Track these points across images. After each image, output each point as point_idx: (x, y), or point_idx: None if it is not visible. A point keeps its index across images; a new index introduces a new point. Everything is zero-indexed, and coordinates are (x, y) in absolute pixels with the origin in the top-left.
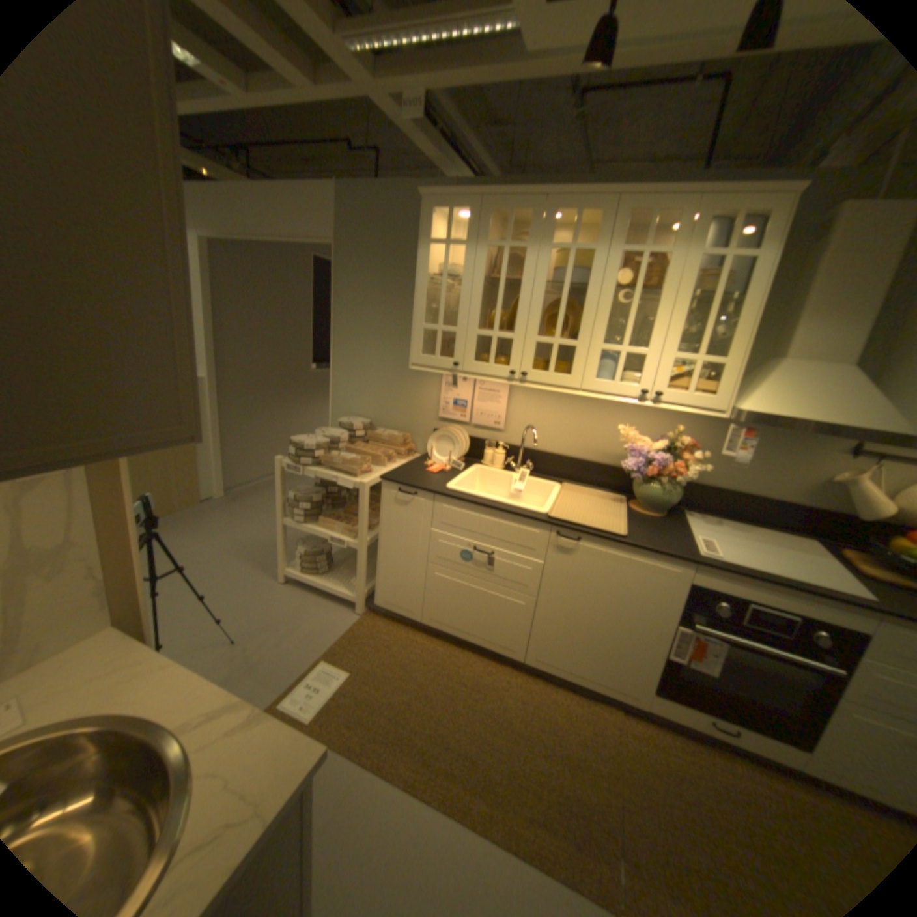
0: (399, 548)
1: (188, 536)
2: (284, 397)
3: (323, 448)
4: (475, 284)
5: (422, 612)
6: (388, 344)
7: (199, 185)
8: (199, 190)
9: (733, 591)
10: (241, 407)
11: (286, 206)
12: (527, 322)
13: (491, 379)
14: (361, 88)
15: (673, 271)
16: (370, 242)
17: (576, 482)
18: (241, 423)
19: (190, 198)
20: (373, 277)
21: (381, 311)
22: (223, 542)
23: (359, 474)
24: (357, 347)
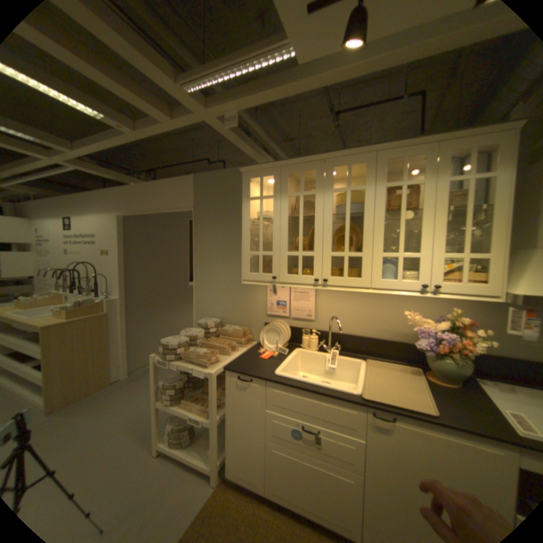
0: (241, 427)
1: (94, 414)
2: (170, 304)
3: (184, 345)
4: (282, 221)
5: (264, 486)
6: (229, 266)
7: (118, 188)
8: (118, 190)
9: None
10: (141, 314)
11: (165, 192)
12: (322, 243)
13: (300, 285)
14: (198, 115)
15: (428, 195)
16: (215, 206)
17: (377, 356)
18: (141, 325)
19: (113, 195)
20: (218, 226)
21: (224, 246)
22: (118, 418)
23: (209, 364)
24: (209, 270)
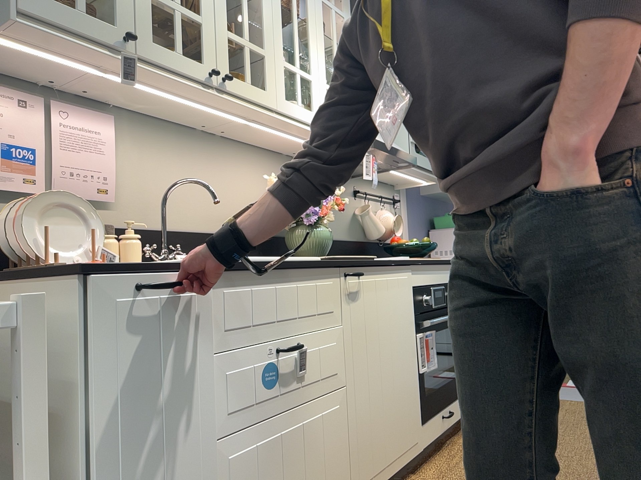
0: (142, 457)
1: None
2: None
3: None
4: None
5: None
6: None
7: None
8: None
9: (425, 279)
10: None
11: None
12: (213, 4)
13: (179, 77)
14: None
15: (311, 6)
16: None
17: None
18: None
19: None
20: None
21: None
22: None
23: None
24: None
